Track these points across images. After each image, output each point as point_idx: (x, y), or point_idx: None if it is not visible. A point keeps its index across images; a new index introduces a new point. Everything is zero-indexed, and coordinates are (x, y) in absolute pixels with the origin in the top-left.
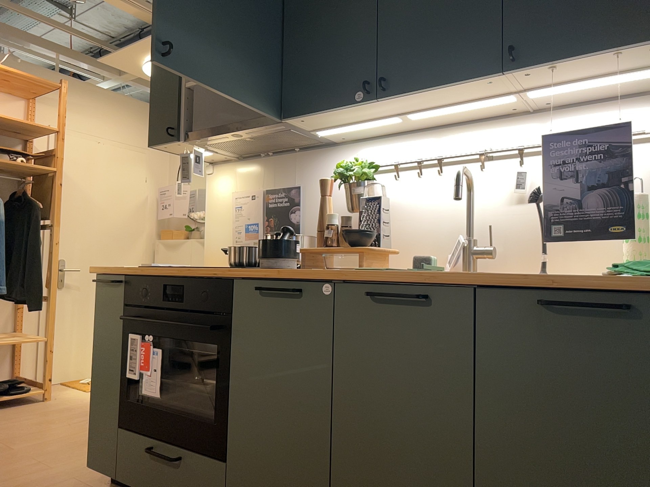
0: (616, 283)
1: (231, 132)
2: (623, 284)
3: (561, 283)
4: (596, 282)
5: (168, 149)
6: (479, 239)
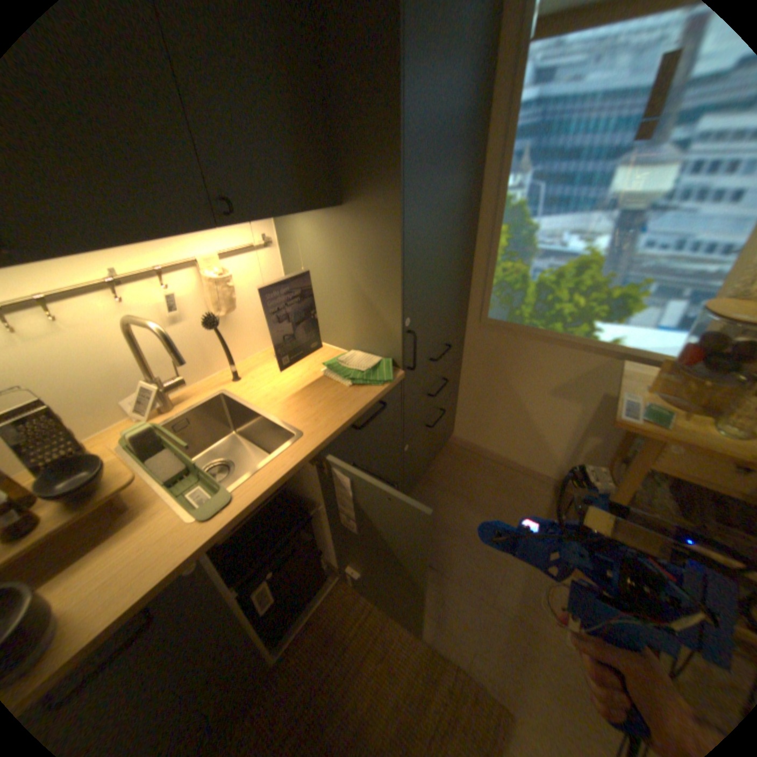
0: (379, 397)
1: None
2: (375, 393)
3: (361, 412)
4: (365, 399)
5: None
6: (157, 375)
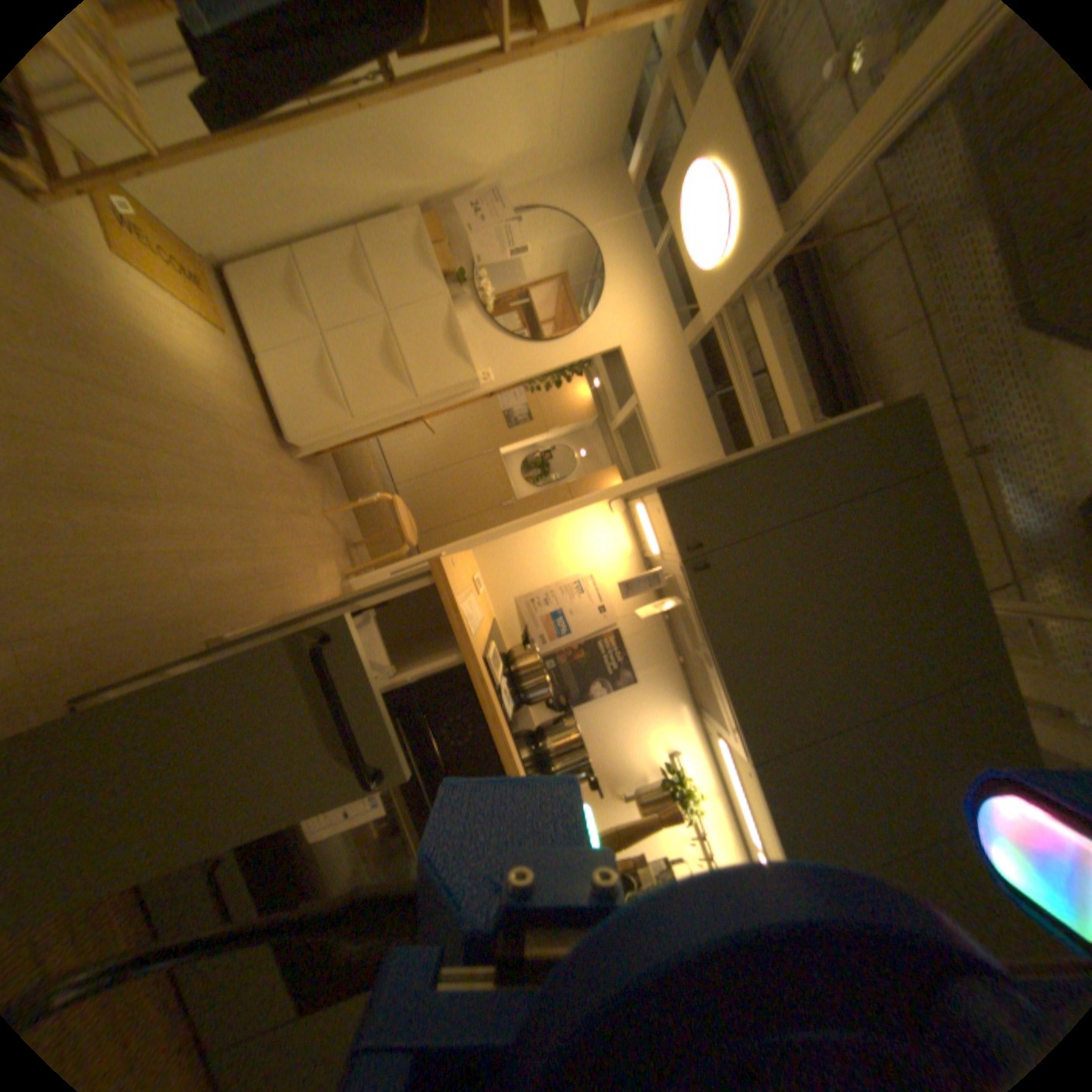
0: None
1: (715, 663)
2: None
3: None
4: None
5: (655, 505)
6: None
